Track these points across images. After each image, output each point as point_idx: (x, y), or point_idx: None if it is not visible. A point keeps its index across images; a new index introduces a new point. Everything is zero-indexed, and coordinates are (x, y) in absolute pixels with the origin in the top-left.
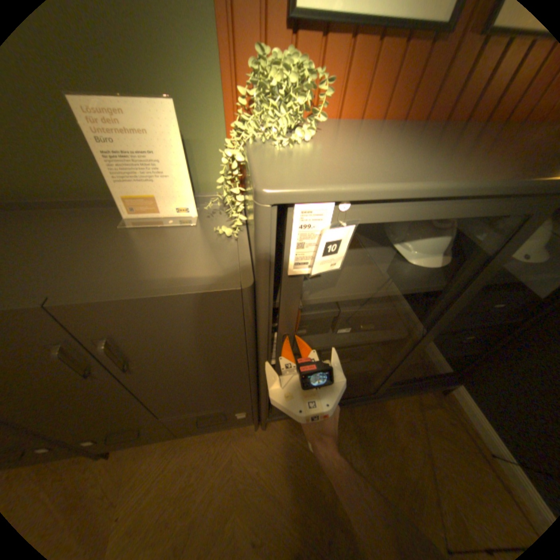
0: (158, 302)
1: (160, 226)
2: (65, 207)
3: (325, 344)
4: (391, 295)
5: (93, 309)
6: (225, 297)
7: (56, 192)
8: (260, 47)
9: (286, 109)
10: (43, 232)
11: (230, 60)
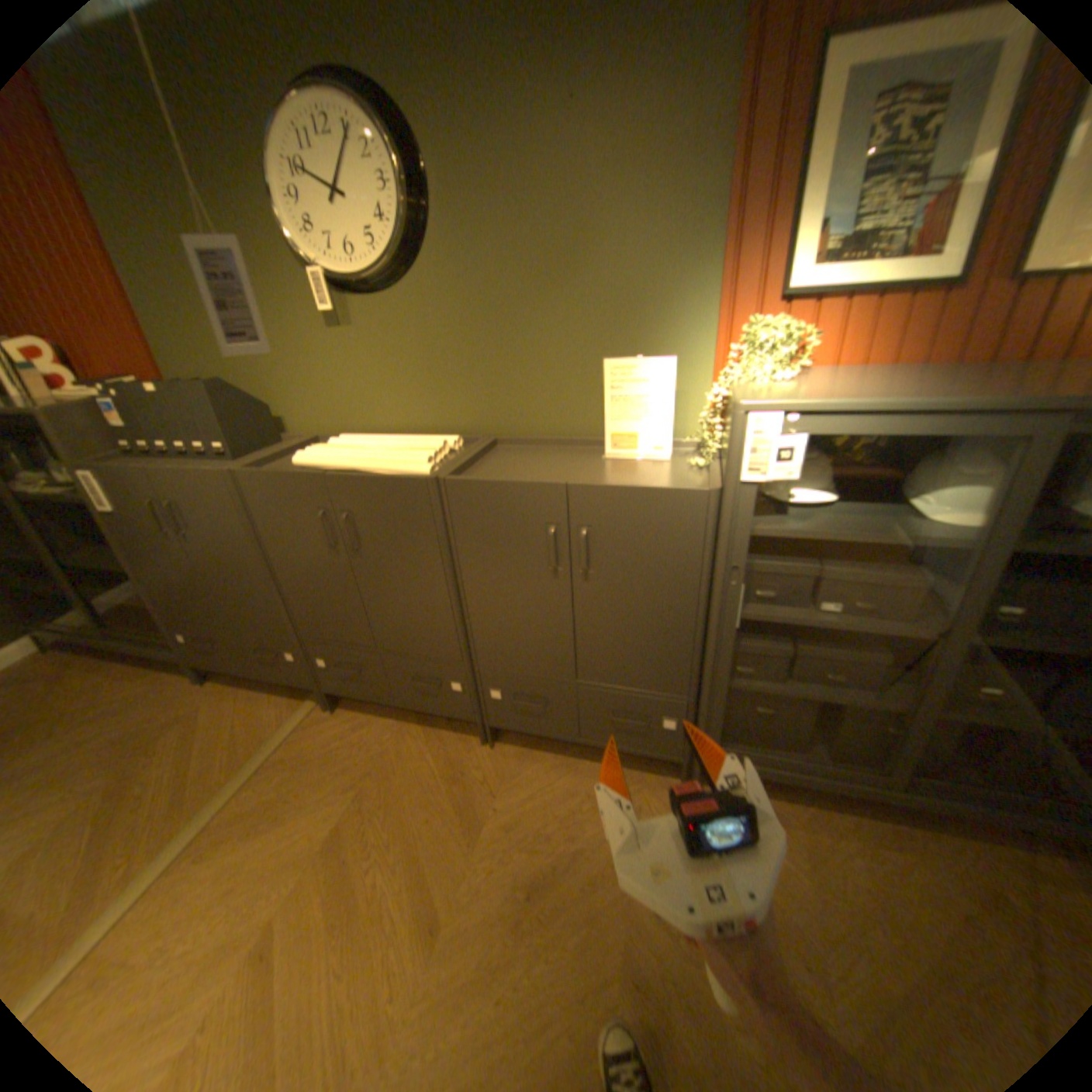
0: (641, 494)
1: (636, 461)
2: (560, 445)
3: (802, 619)
4: (889, 544)
5: (594, 493)
6: (694, 497)
7: (553, 435)
8: (753, 319)
9: (771, 359)
10: (545, 459)
11: (727, 328)
